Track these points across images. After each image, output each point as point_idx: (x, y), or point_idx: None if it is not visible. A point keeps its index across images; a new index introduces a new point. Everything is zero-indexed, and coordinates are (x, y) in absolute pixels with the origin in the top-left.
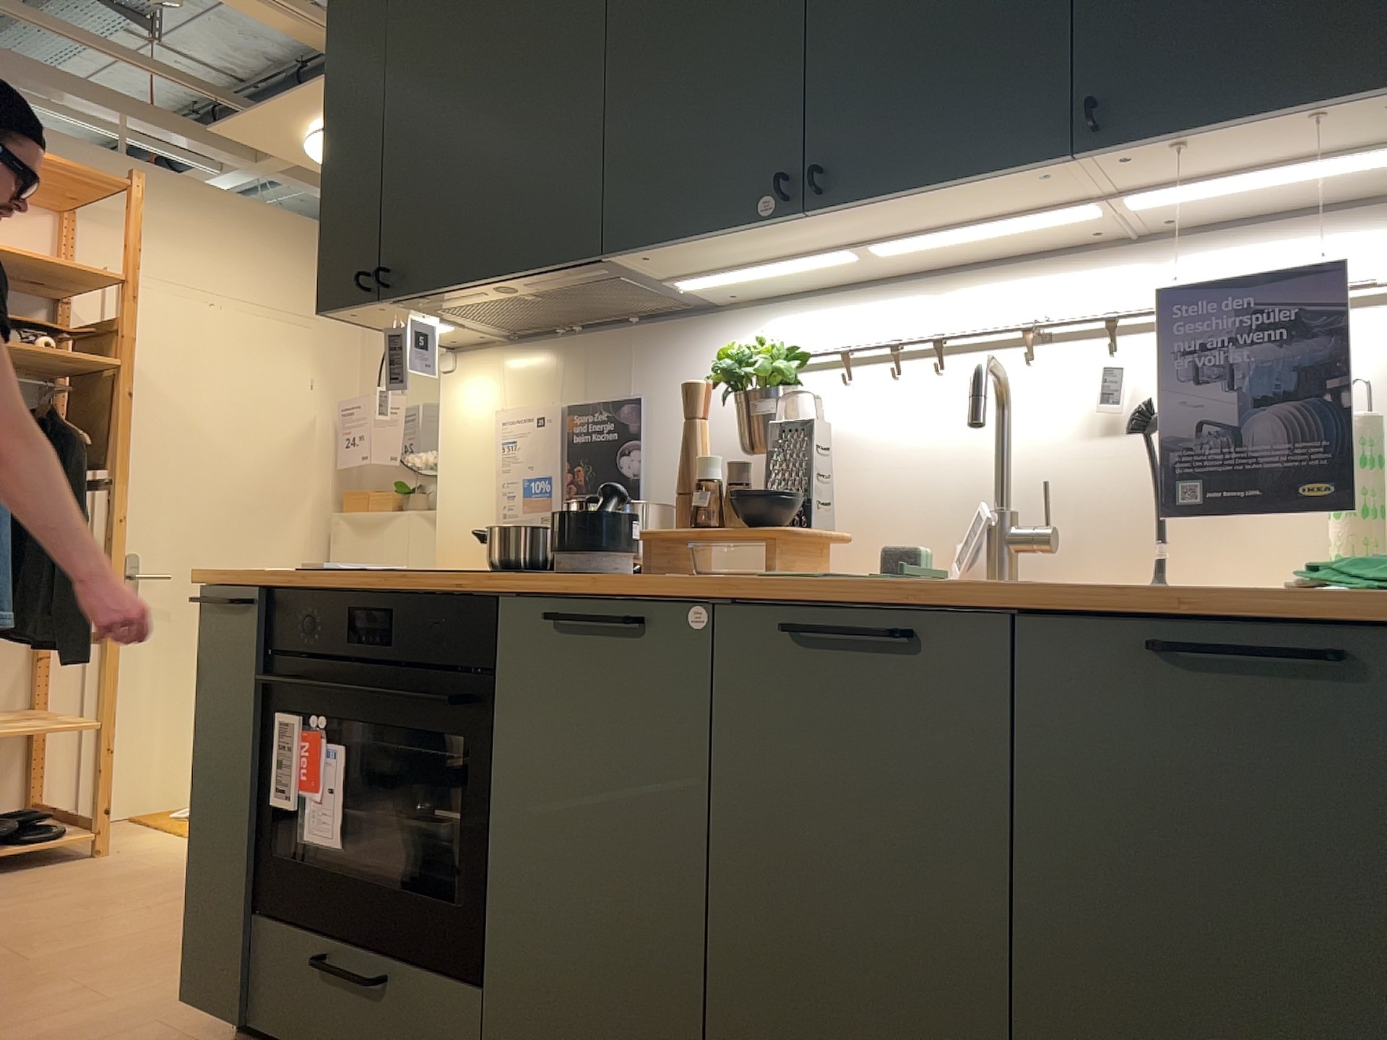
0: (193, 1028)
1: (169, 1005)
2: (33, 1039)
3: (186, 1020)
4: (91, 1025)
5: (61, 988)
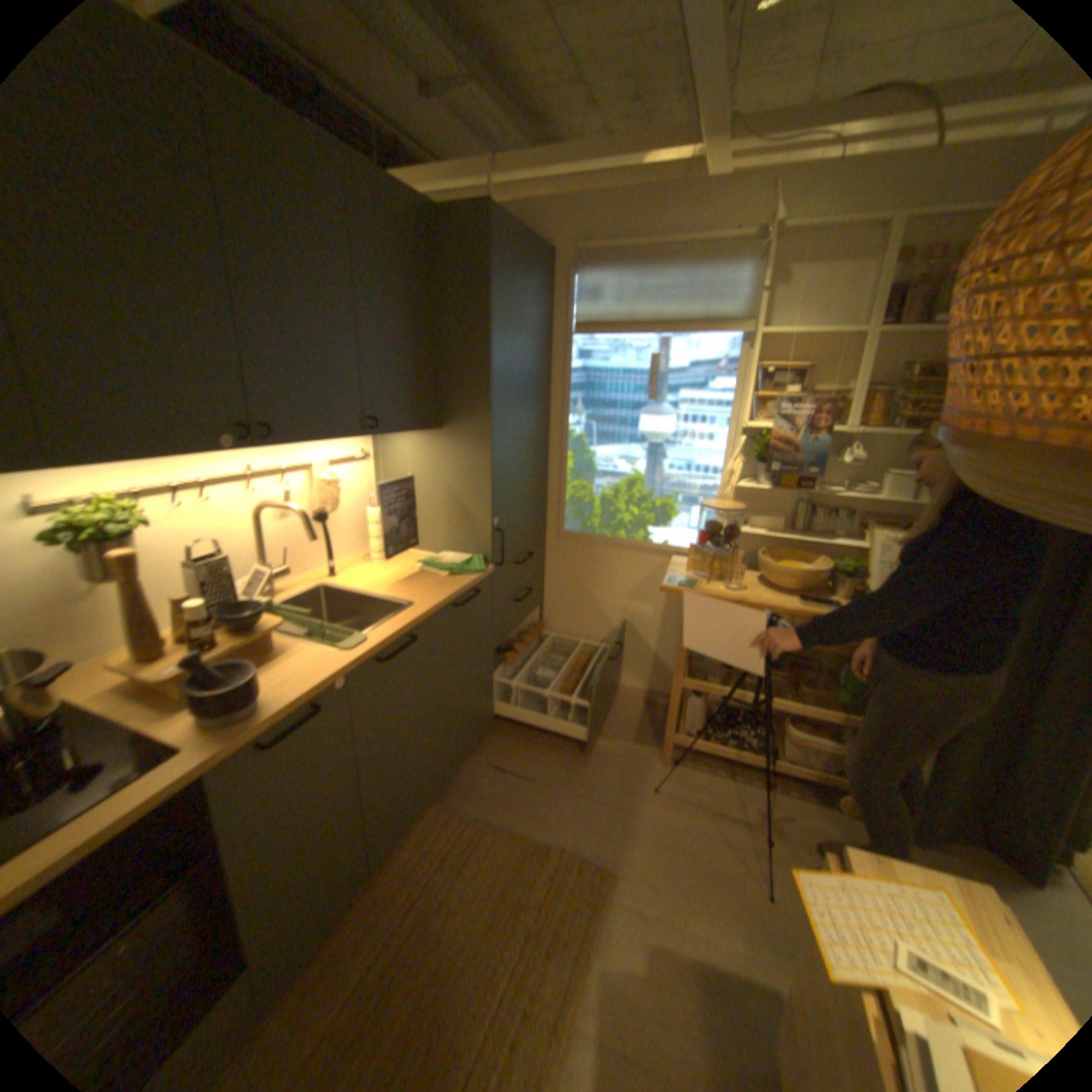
0: None
1: None
2: None
3: None
4: None
5: None
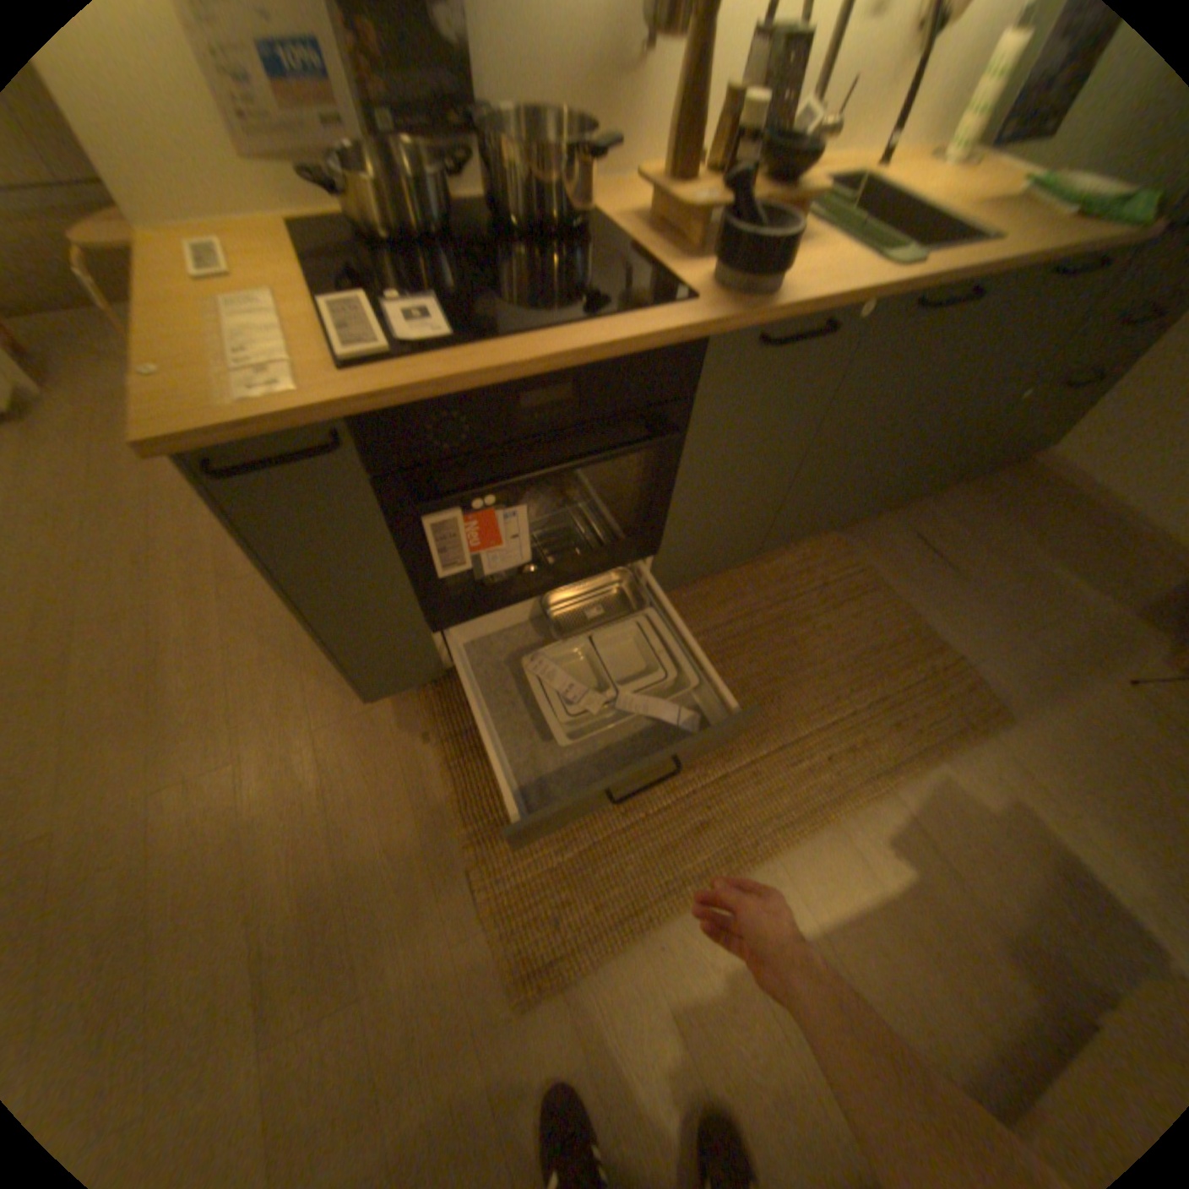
0: (342, 708)
1: (282, 720)
2: (271, 818)
3: (322, 712)
4: (276, 776)
5: (163, 799)
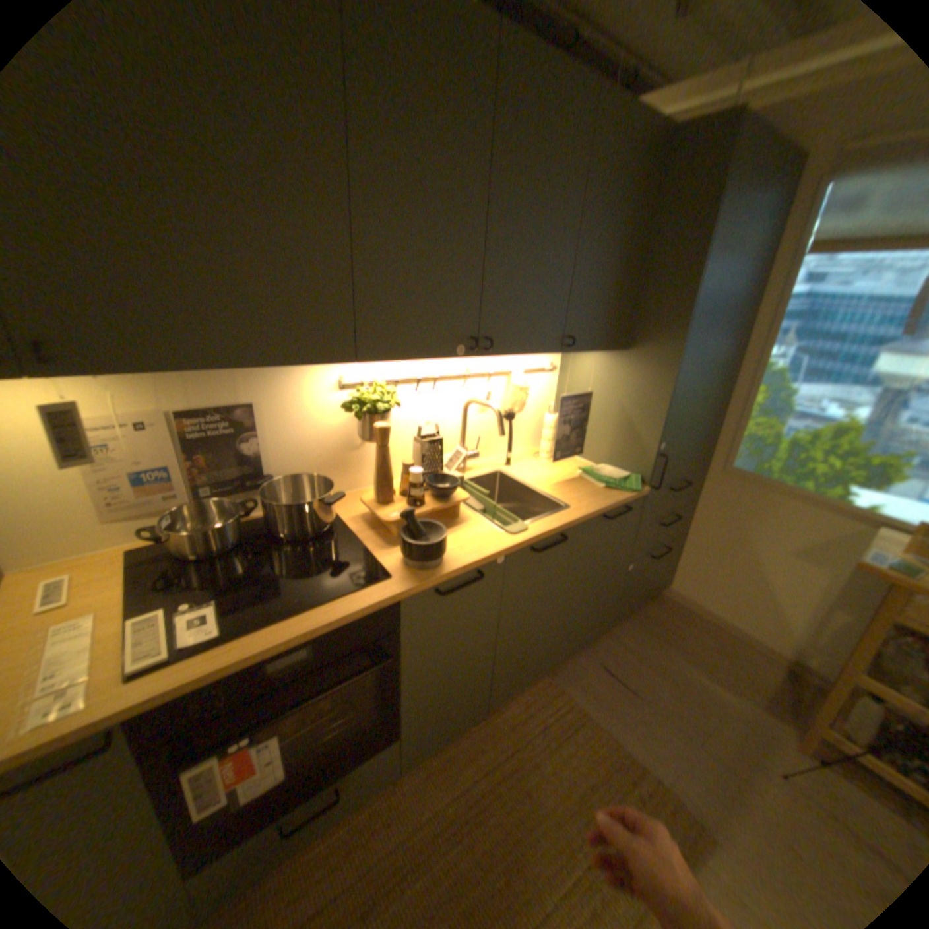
0: None
1: None
2: None
3: None
4: None
5: None
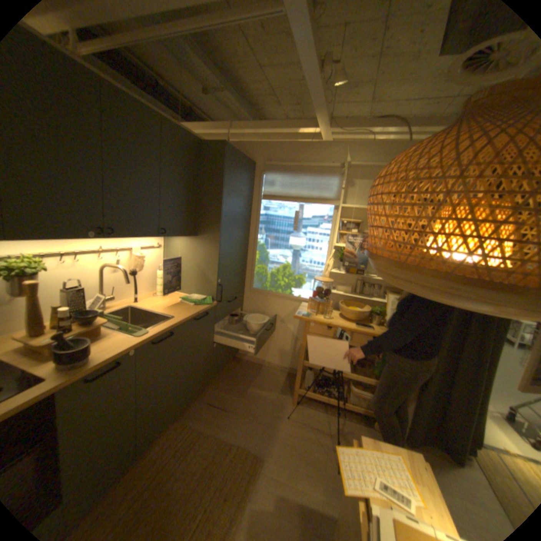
0: None
1: None
2: None
3: None
4: None
5: None
